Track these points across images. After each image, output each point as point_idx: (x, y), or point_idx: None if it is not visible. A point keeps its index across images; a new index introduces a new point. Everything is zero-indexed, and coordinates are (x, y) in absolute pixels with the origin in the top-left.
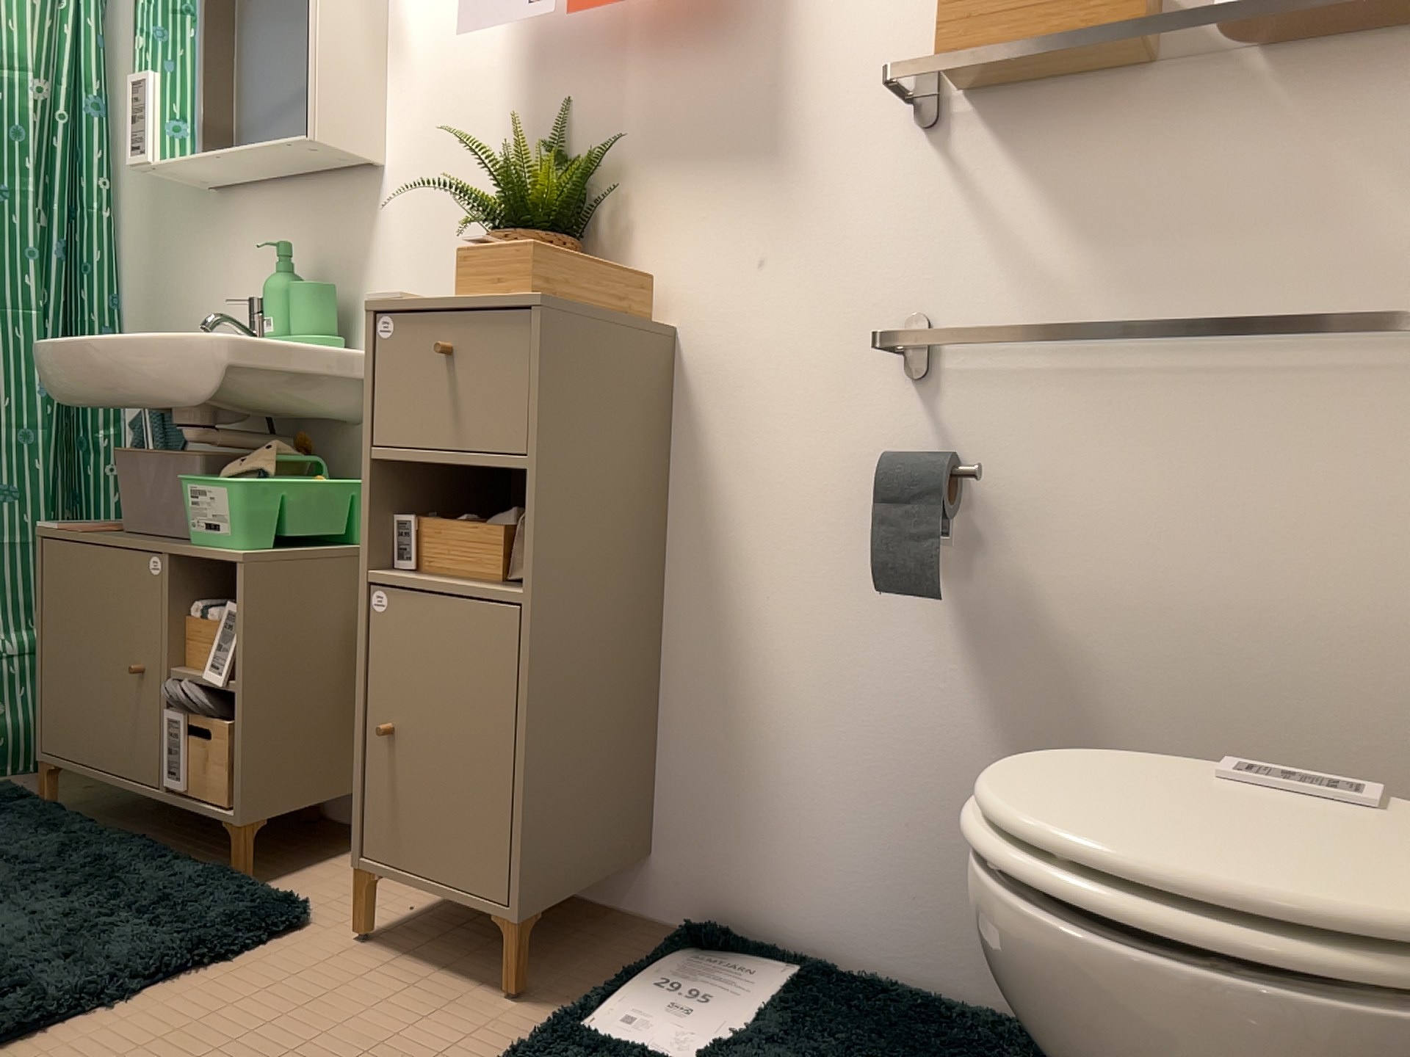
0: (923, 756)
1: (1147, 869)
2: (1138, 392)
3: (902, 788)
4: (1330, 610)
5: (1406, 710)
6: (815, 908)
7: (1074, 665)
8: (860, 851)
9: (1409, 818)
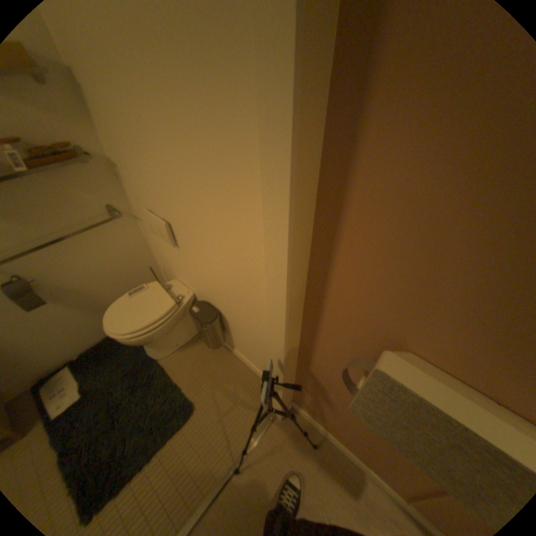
0: (57, 324)
1: (143, 325)
2: (51, 245)
3: (57, 331)
4: (112, 259)
5: (129, 264)
6: (55, 359)
7: (76, 291)
8: (57, 345)
9: (150, 288)
